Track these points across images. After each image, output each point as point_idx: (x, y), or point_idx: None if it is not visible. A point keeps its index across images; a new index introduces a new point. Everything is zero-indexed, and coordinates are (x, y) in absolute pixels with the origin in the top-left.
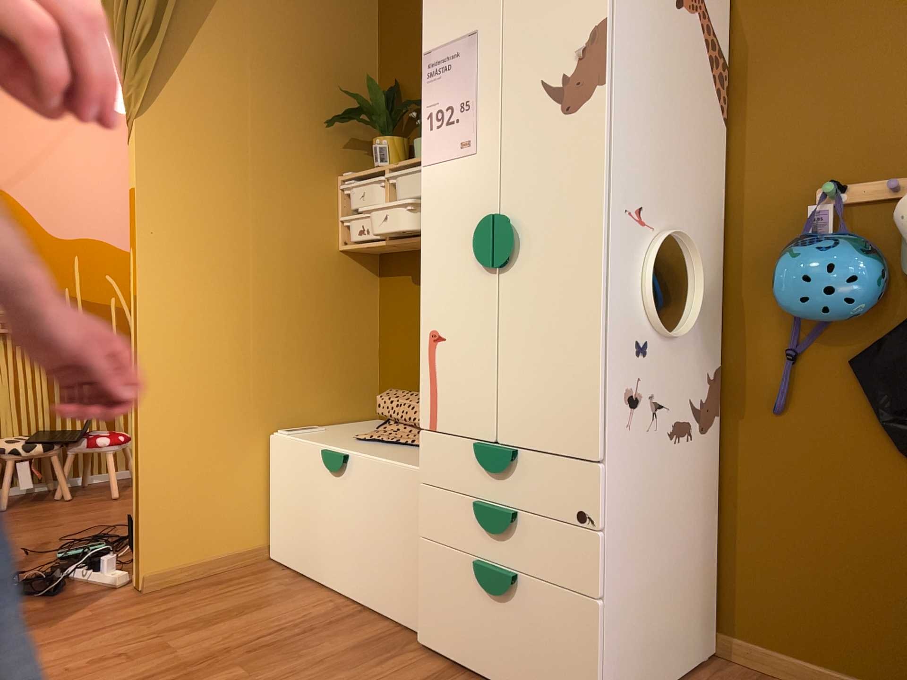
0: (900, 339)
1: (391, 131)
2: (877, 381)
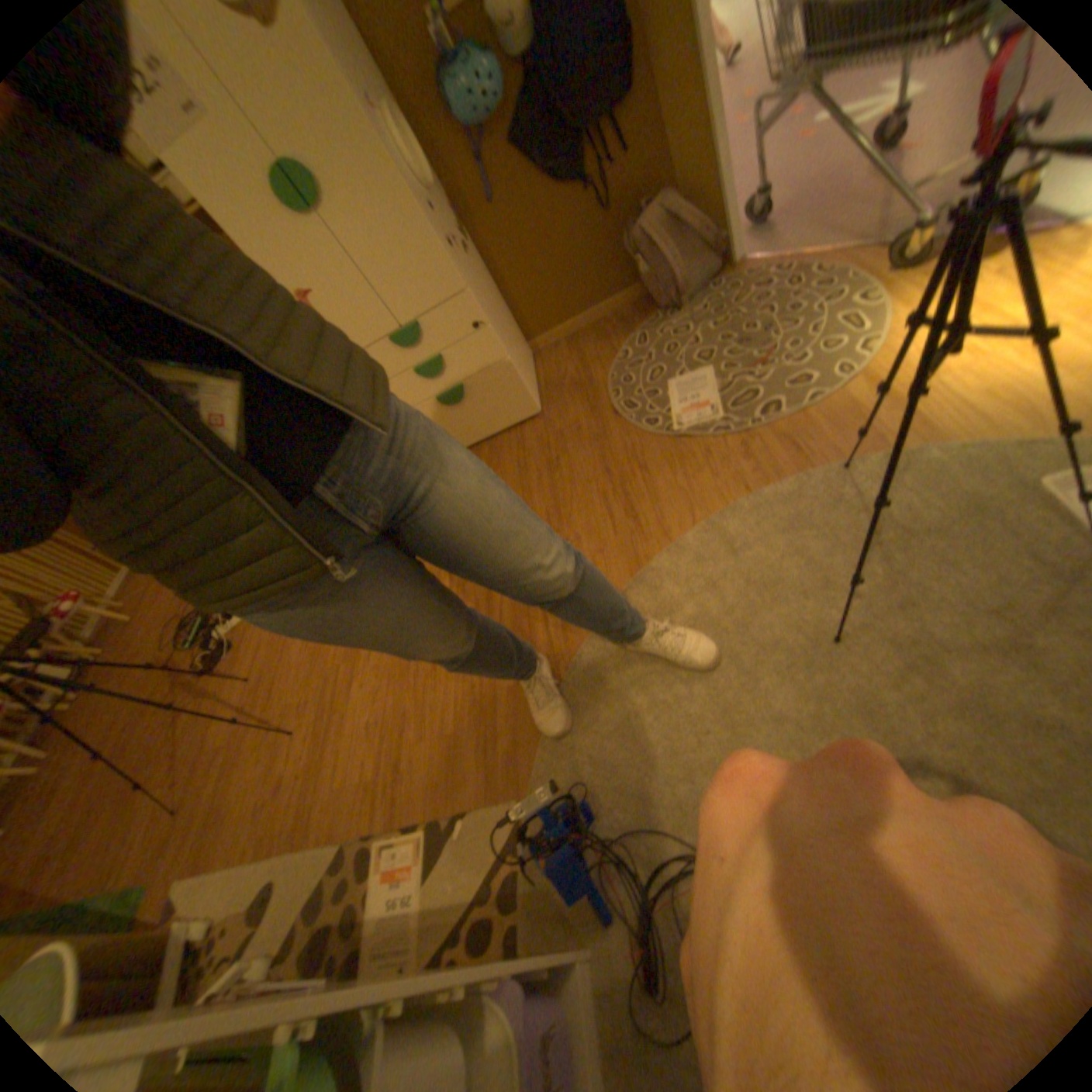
0: (525, 106)
1: None
2: (527, 142)
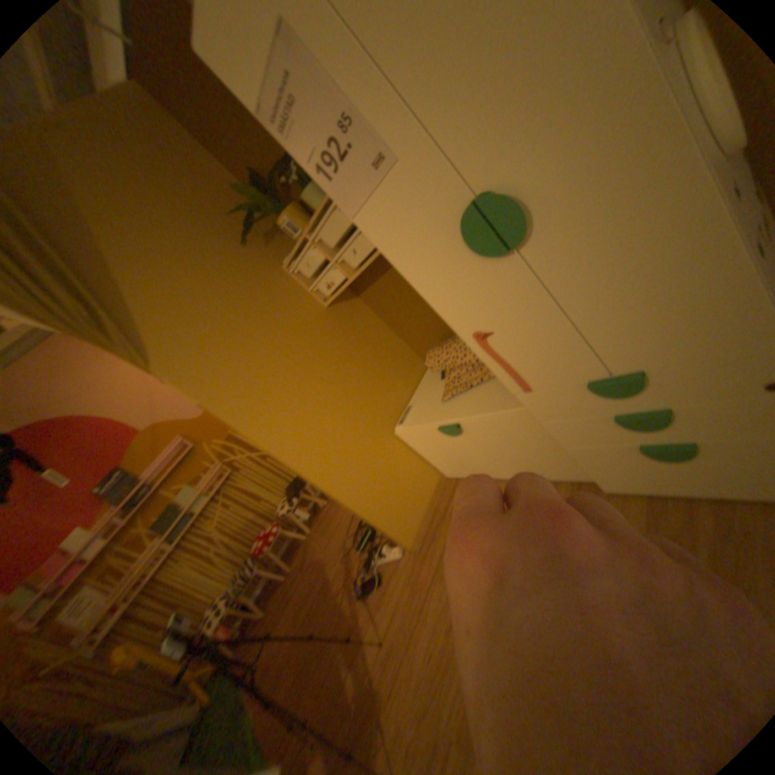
0: None
1: (281, 204)
2: None
